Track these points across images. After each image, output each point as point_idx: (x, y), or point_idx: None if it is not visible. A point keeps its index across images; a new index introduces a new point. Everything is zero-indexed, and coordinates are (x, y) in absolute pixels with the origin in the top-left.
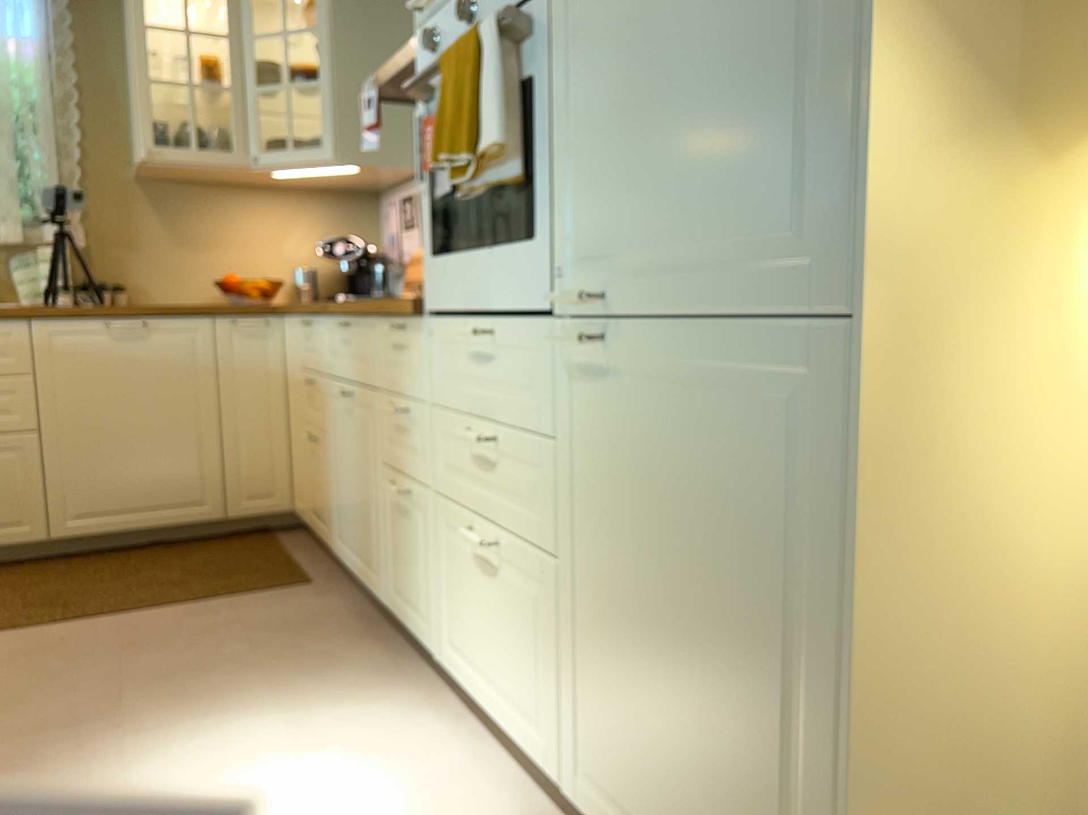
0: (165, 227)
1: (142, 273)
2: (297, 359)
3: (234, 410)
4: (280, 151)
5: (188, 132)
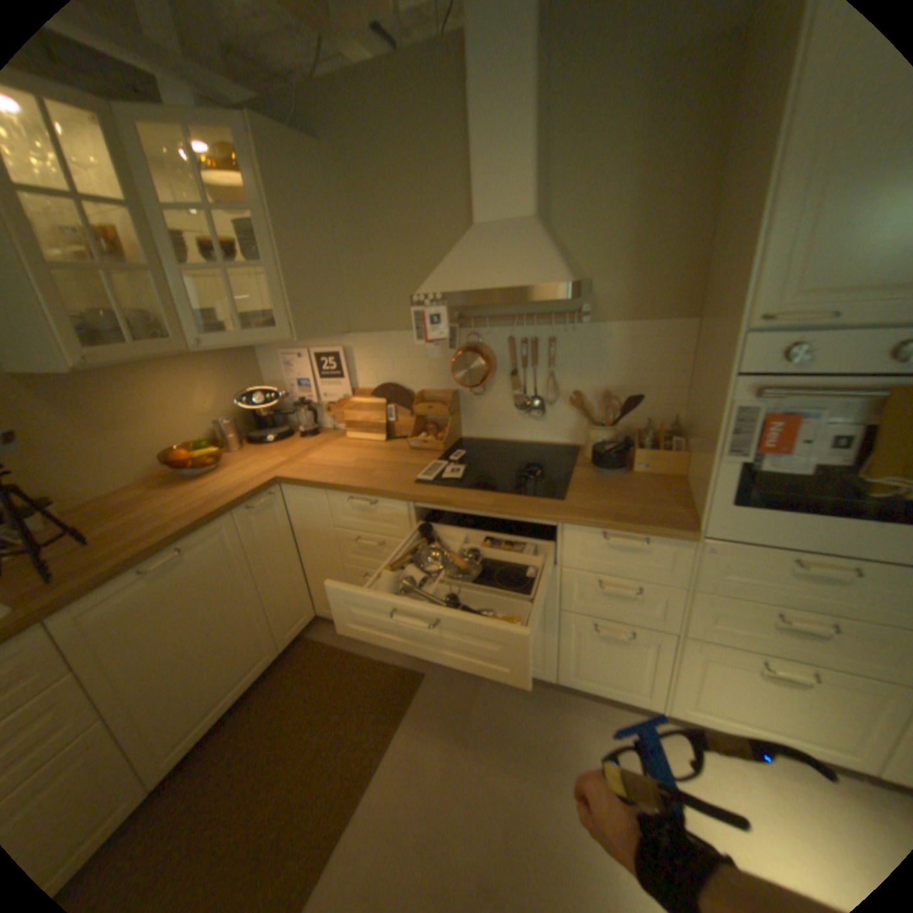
0: (70, 419)
1: (62, 475)
2: (328, 520)
3: (266, 574)
4: (217, 329)
5: (109, 321)
